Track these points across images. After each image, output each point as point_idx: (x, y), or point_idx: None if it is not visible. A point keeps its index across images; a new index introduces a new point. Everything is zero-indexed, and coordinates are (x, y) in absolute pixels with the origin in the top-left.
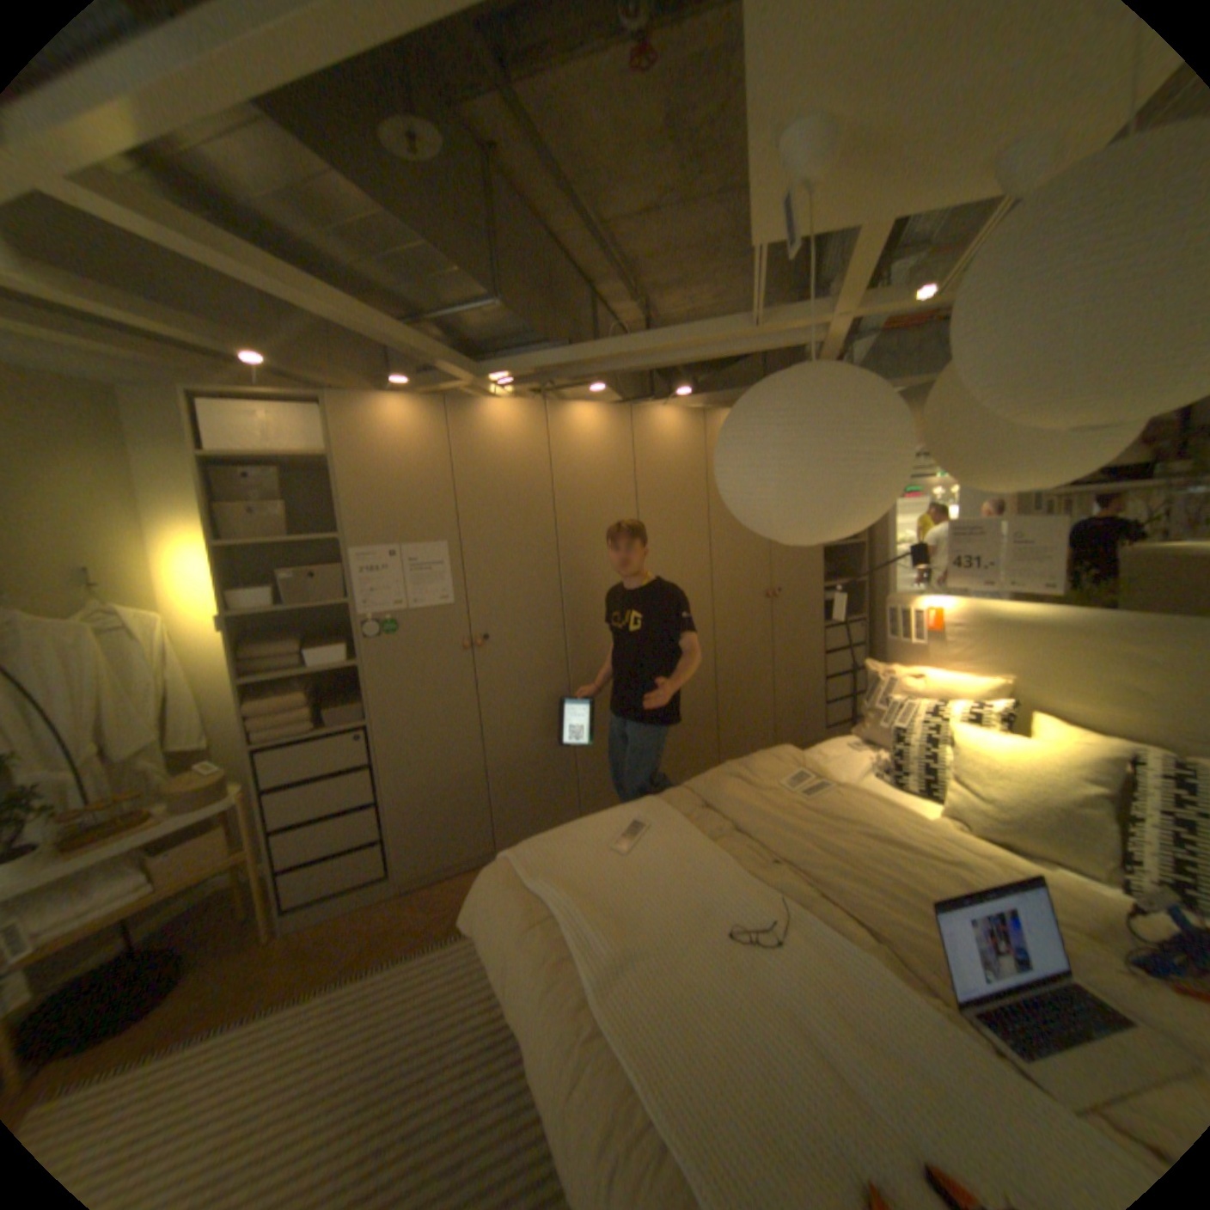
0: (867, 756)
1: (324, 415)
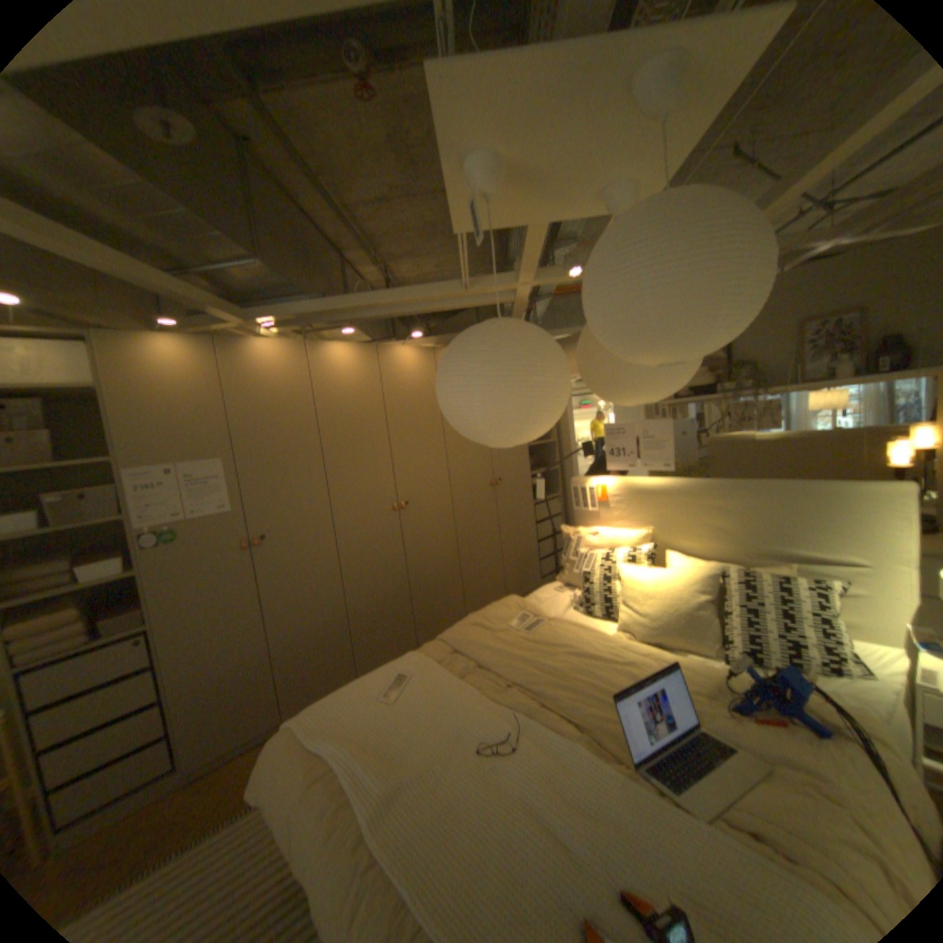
0: (568, 595)
1: (92, 351)
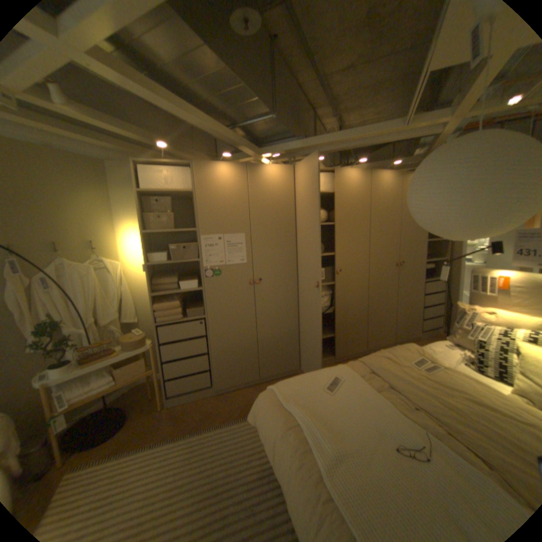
0: (458, 353)
1: (192, 172)
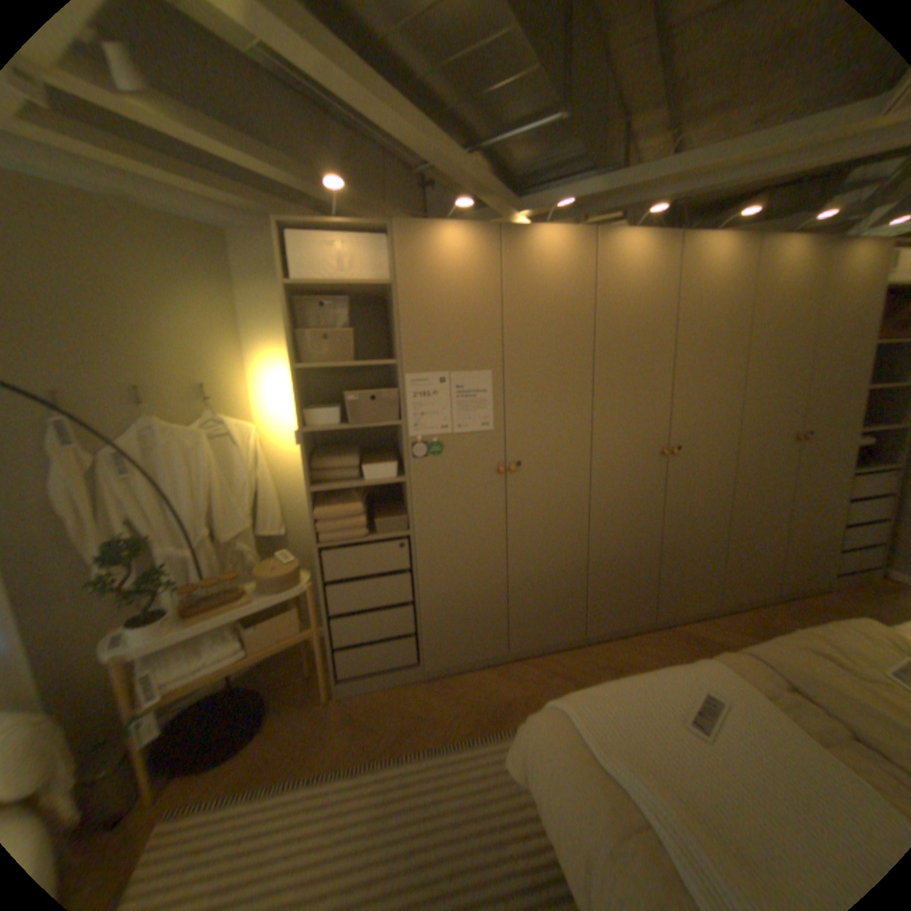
0: None
1: (393, 243)
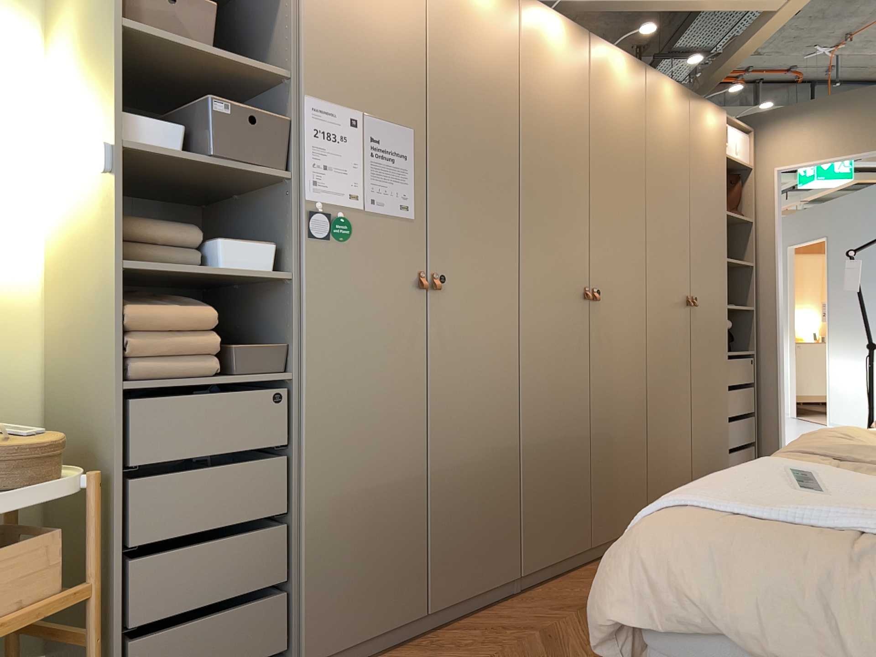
0: None
1: None
